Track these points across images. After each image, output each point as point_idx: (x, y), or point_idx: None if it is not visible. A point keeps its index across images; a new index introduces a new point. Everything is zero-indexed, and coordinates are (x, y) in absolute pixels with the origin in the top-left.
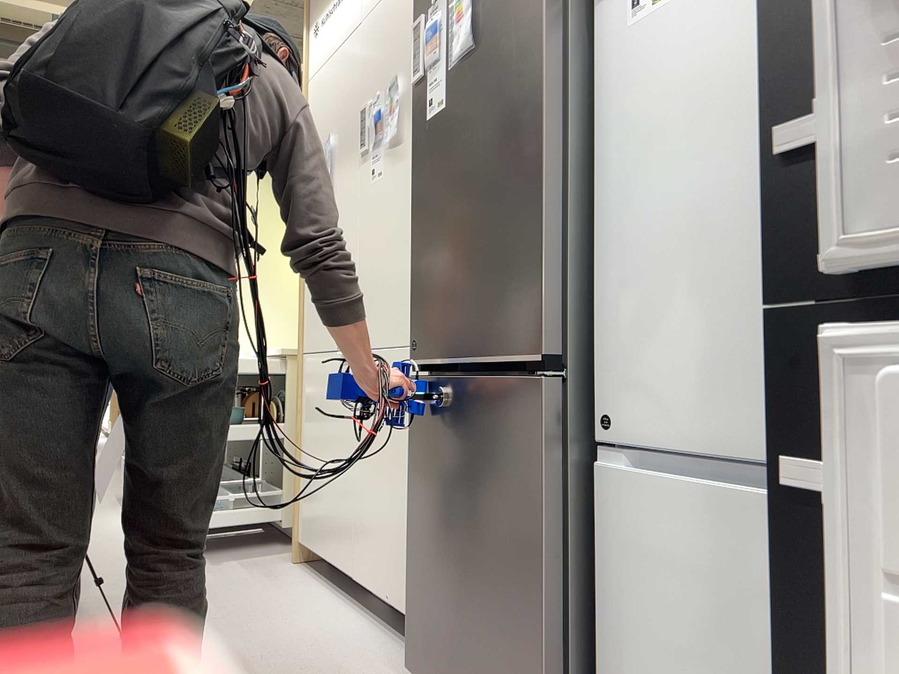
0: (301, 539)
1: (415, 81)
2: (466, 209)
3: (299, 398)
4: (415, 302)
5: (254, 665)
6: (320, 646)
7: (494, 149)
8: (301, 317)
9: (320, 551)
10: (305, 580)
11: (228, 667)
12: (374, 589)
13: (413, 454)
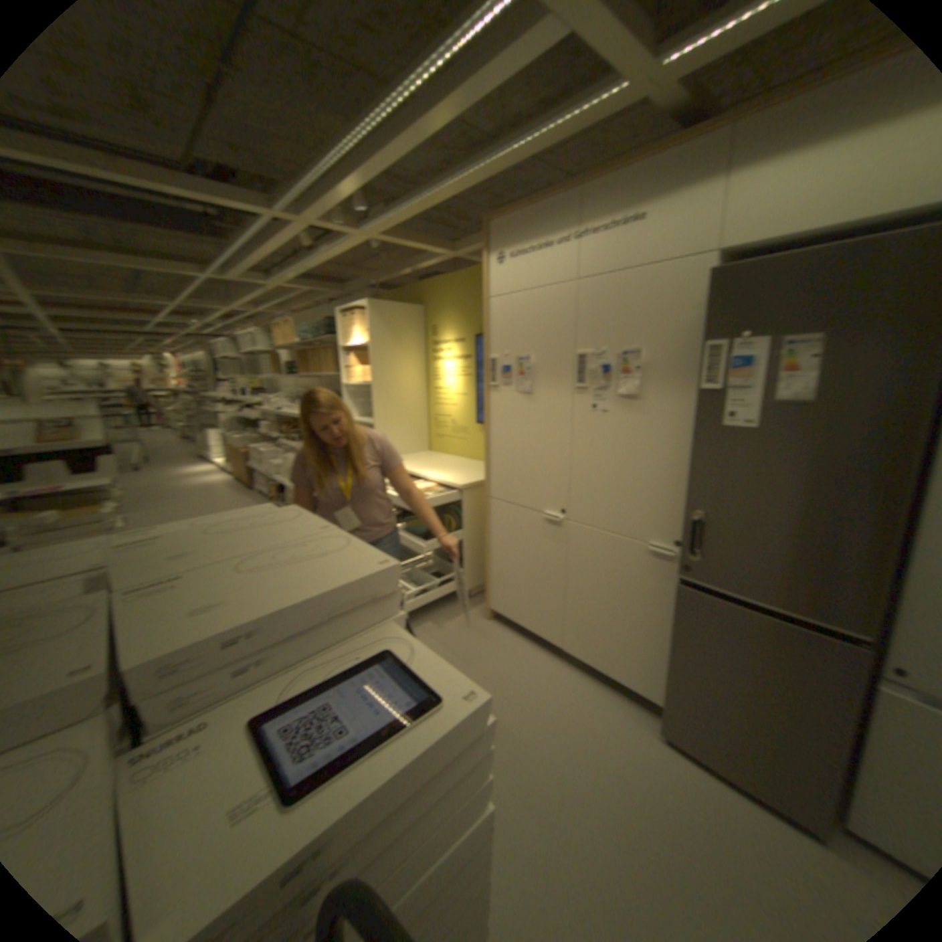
0: (495, 608)
1: (709, 387)
2: (783, 513)
3: (491, 525)
4: (691, 541)
5: (562, 737)
6: (581, 709)
7: (831, 486)
8: (490, 473)
9: (521, 622)
10: (512, 639)
11: (549, 742)
12: (592, 663)
13: (681, 630)
